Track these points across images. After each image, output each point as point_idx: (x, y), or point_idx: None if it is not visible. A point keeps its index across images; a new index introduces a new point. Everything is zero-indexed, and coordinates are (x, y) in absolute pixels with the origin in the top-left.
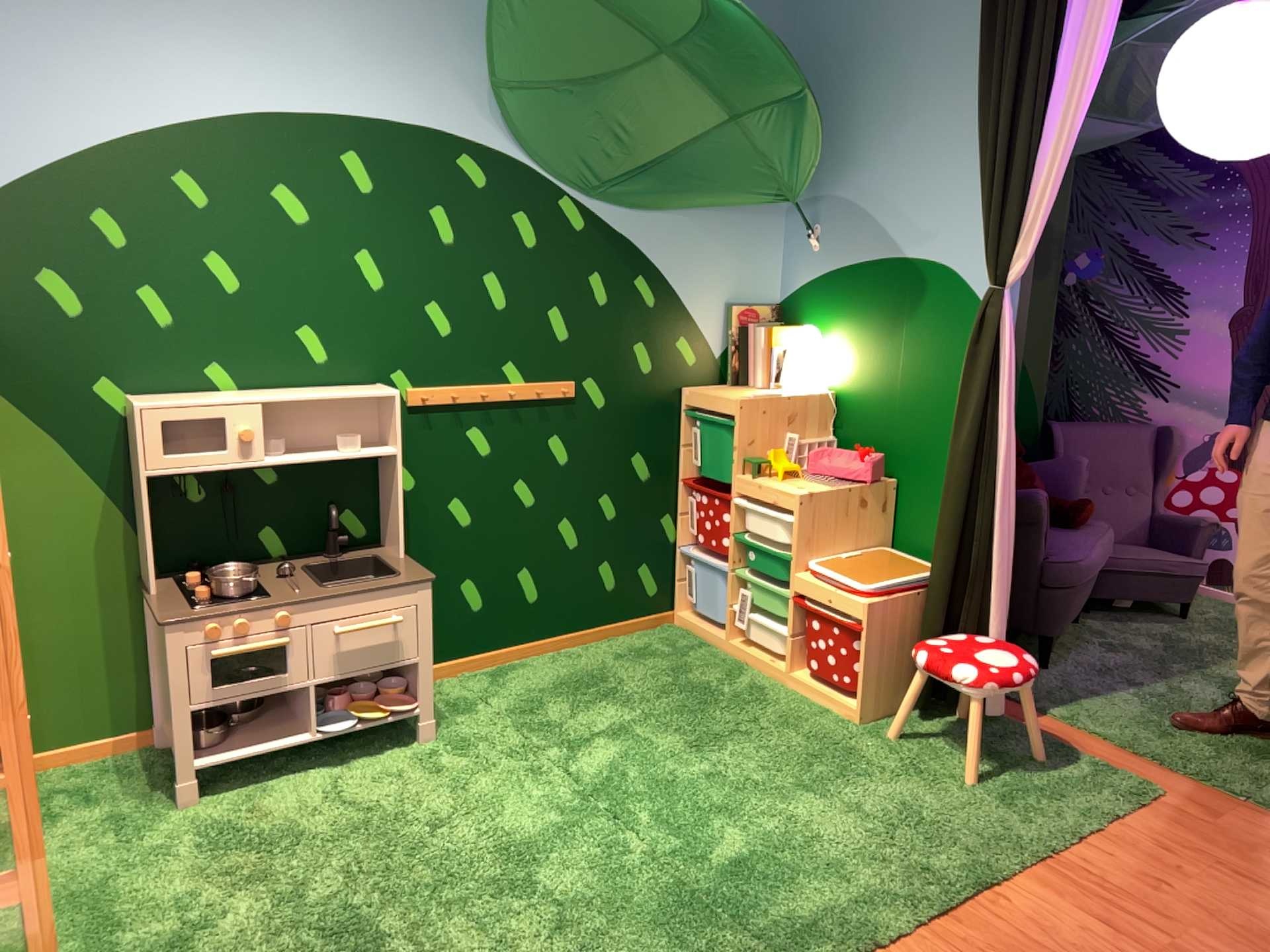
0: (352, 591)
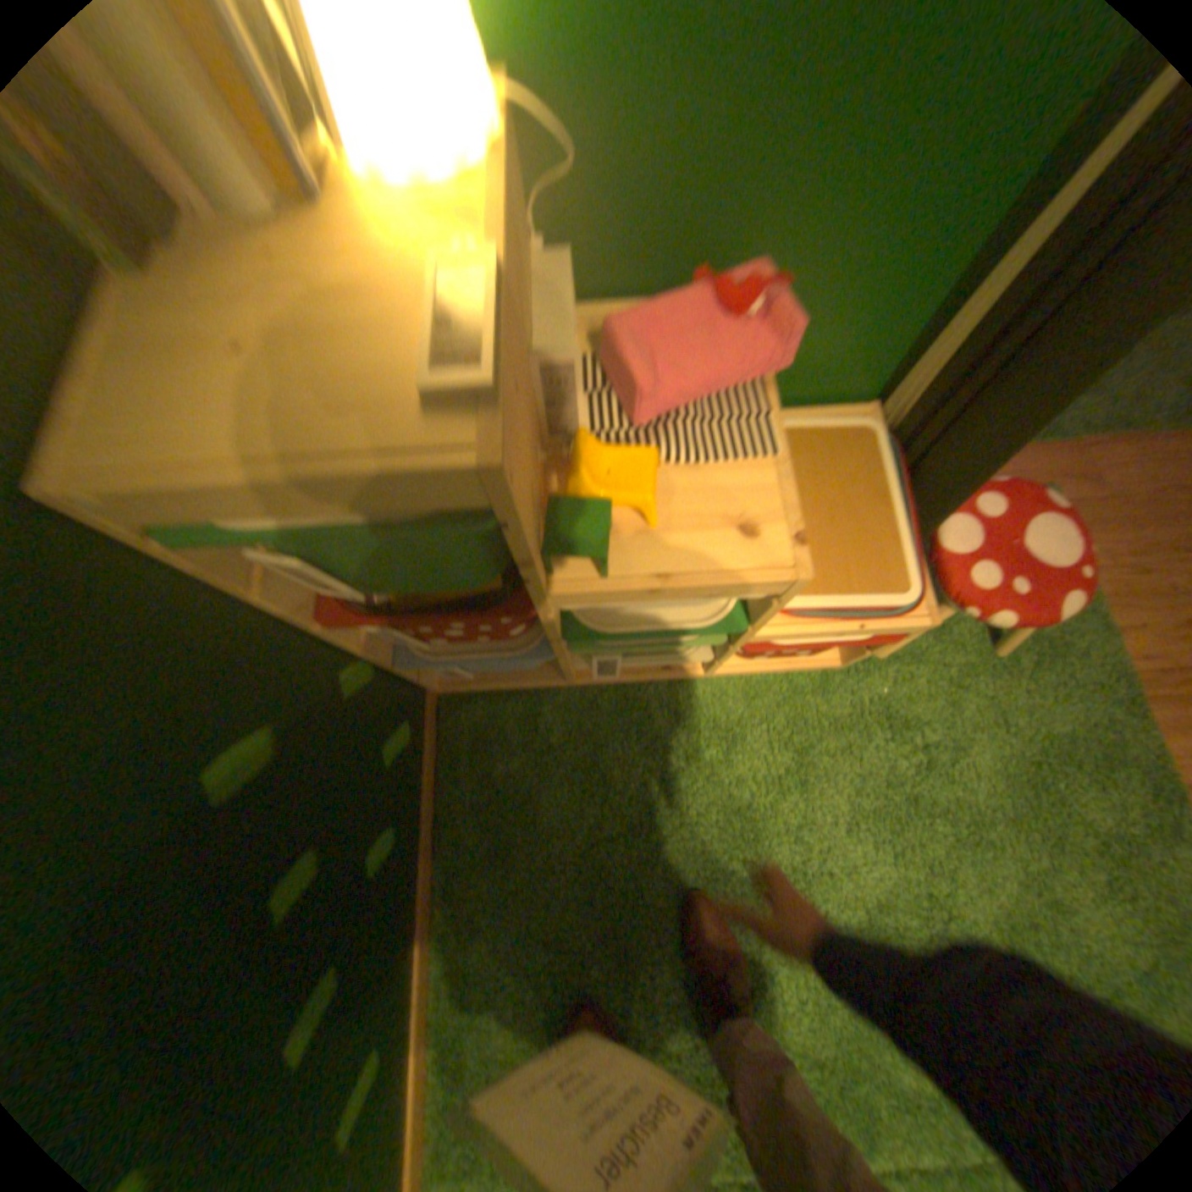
0: None
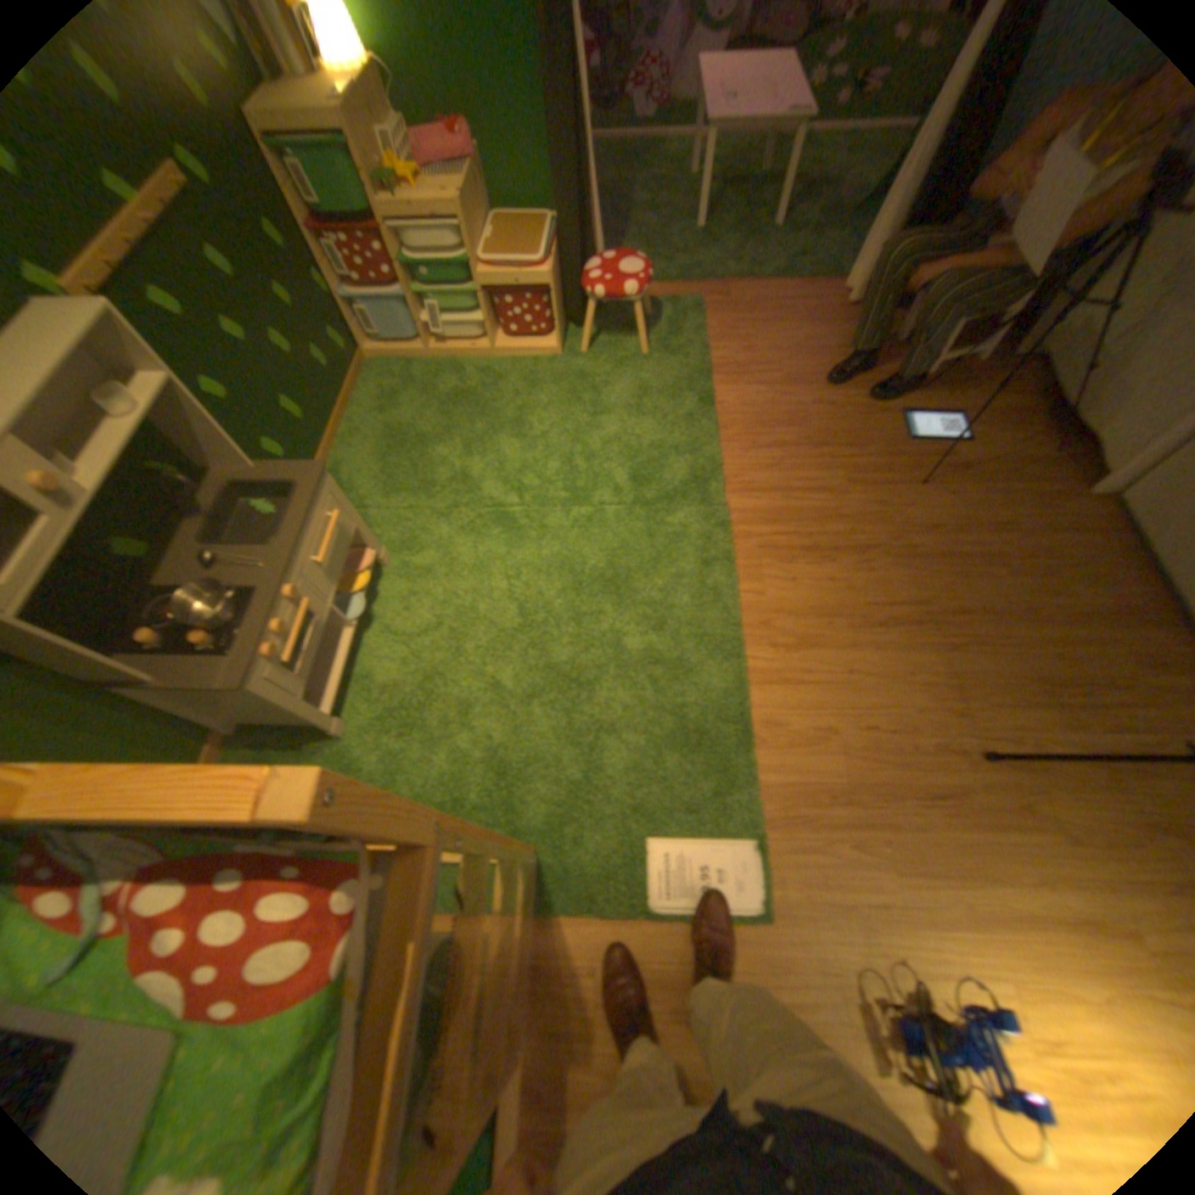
0: (299, 526)
